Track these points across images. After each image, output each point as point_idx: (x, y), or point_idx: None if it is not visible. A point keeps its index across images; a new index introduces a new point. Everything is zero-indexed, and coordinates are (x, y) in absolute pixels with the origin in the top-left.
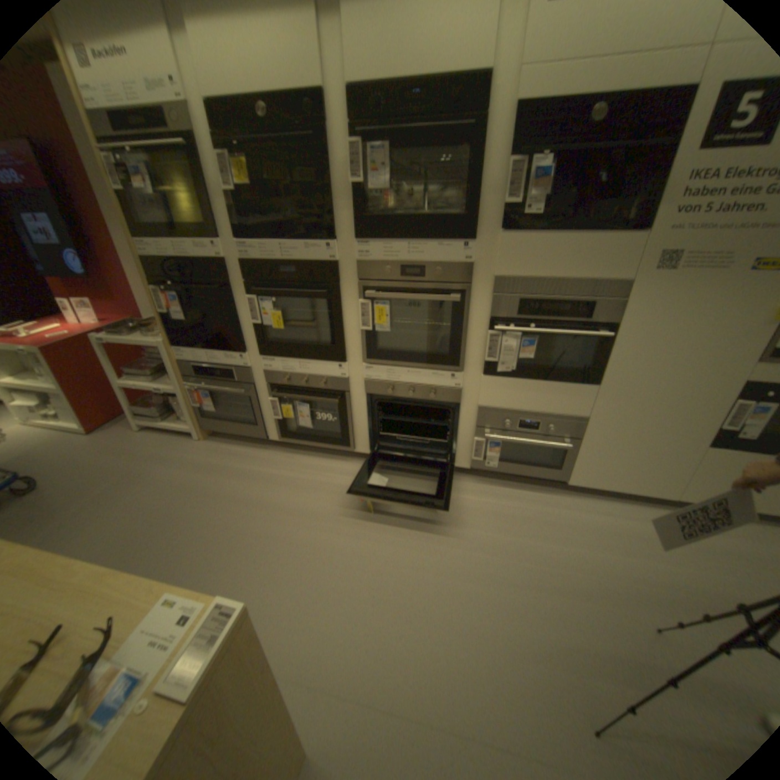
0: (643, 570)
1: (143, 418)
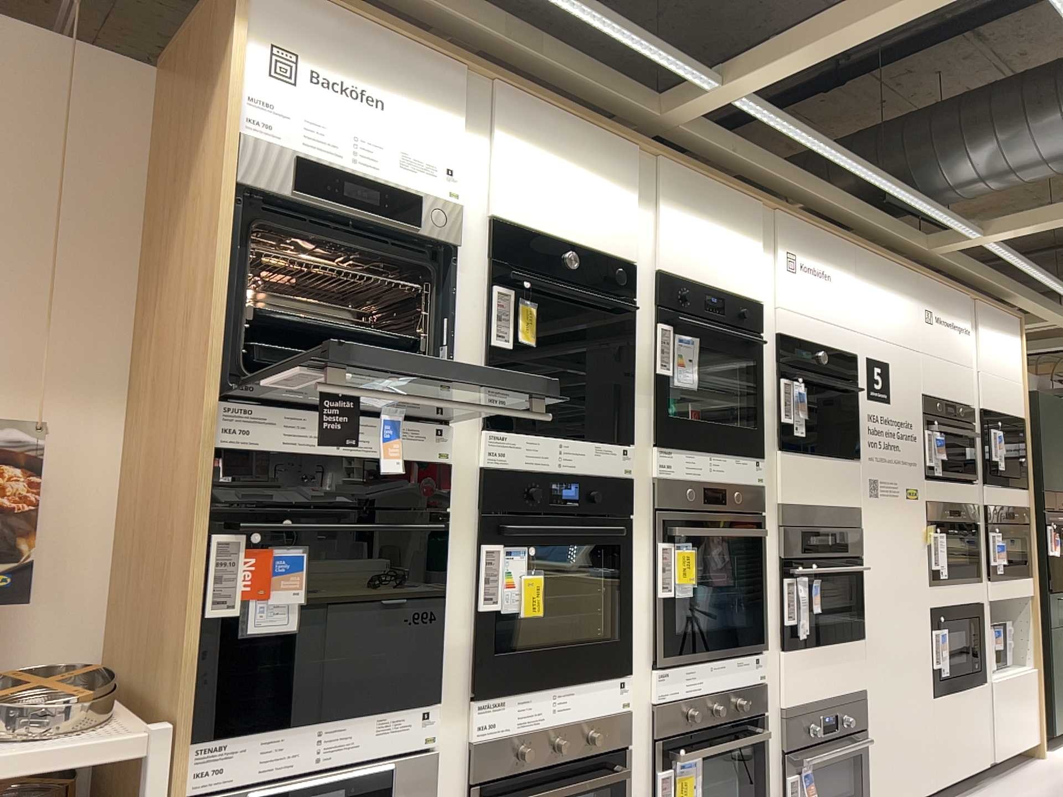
0: None
1: None
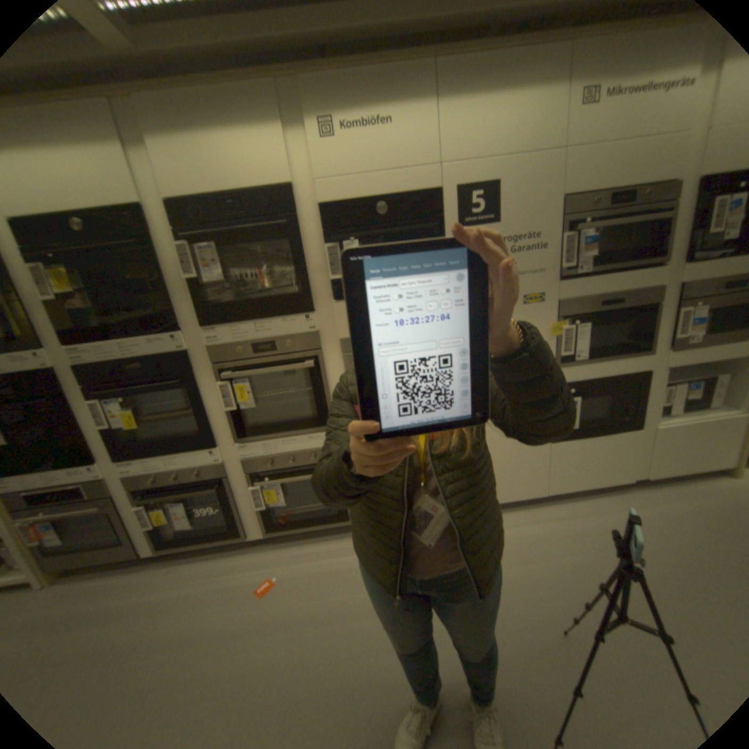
0: (538, 574)
1: None
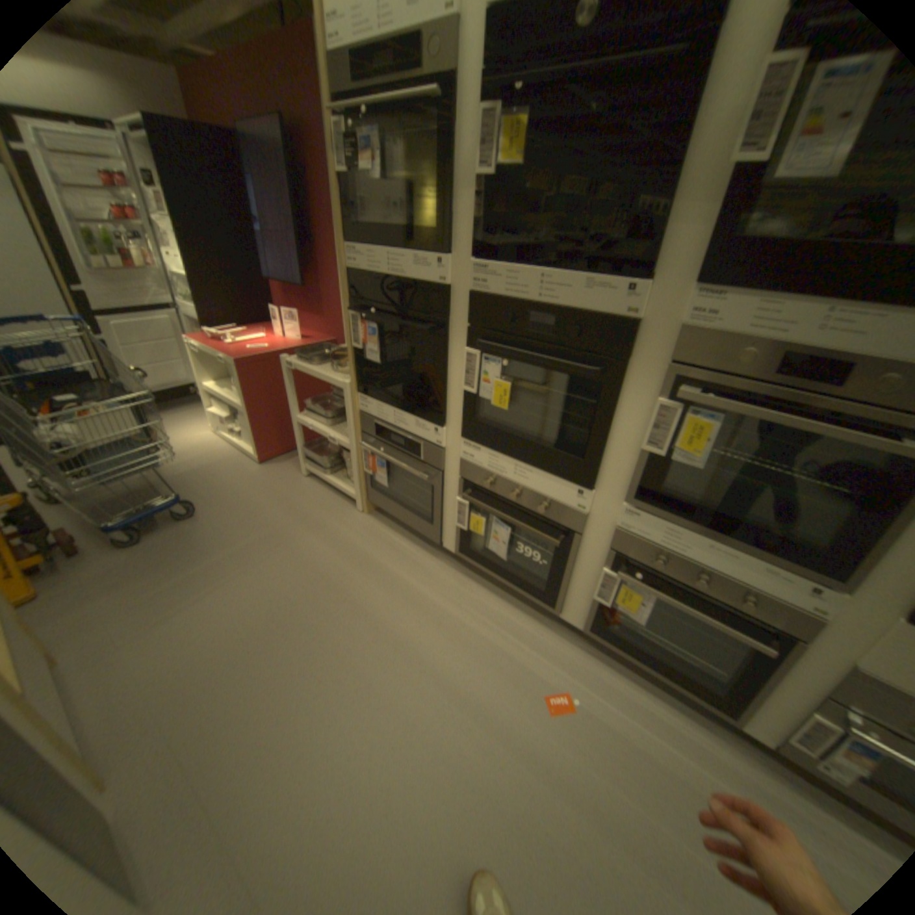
0: None
1: (315, 463)
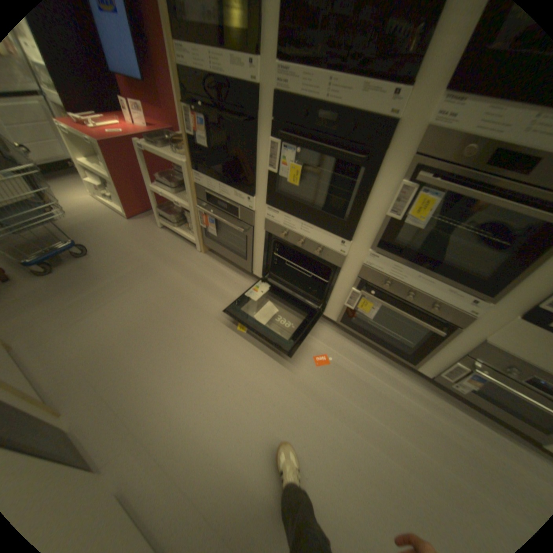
0: None
1: (166, 219)
